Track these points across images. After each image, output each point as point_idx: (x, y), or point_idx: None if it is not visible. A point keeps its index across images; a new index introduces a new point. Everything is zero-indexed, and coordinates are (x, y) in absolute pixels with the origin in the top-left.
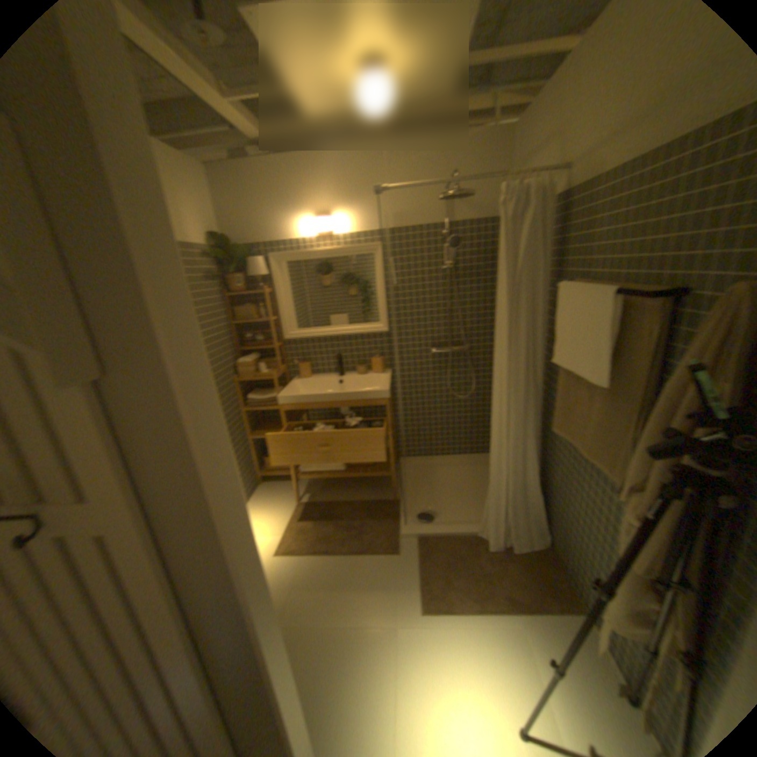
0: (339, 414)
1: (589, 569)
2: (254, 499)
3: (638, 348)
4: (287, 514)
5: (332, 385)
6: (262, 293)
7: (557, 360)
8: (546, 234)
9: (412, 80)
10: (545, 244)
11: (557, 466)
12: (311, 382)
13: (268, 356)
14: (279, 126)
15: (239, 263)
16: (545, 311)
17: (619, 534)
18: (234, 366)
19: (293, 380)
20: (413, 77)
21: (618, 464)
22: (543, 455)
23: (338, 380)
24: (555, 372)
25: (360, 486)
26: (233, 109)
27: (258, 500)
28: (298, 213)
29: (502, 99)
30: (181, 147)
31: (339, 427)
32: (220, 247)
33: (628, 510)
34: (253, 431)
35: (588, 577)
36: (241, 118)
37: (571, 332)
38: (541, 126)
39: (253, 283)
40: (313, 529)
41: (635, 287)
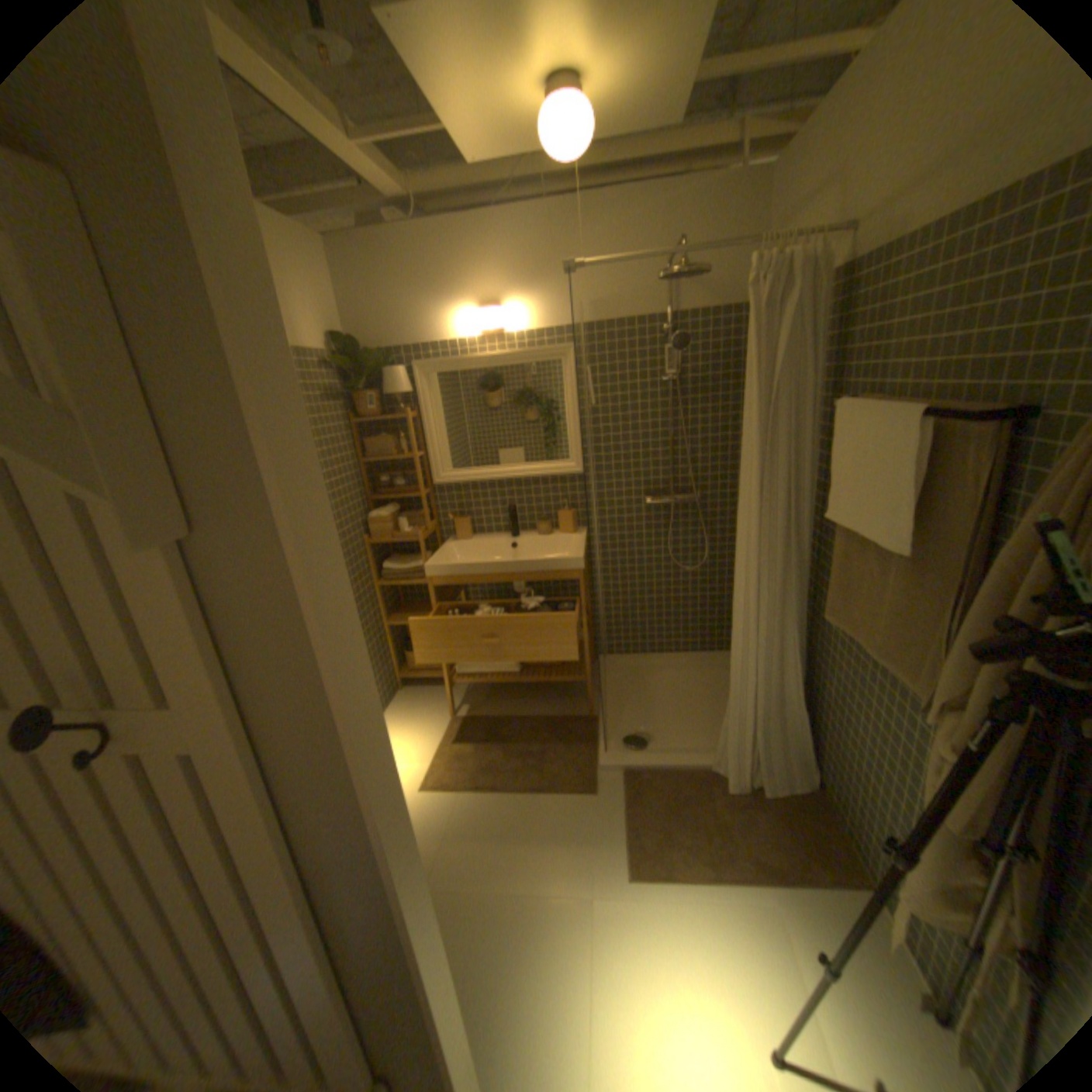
0: (510, 592)
1: (877, 824)
2: (389, 711)
3: (956, 497)
4: (436, 734)
5: (500, 550)
6: (401, 419)
7: (831, 515)
8: (816, 329)
9: (618, 104)
10: (815, 344)
11: (830, 671)
12: (469, 546)
13: (409, 509)
14: (425, 178)
15: (369, 375)
16: (814, 443)
17: (923, 773)
18: (362, 523)
19: (444, 542)
20: (620, 101)
21: (922, 669)
22: (808, 655)
23: (508, 543)
24: (827, 533)
25: (540, 696)
26: (360, 155)
27: (395, 713)
28: (453, 303)
29: (751, 129)
30: (287, 212)
31: (509, 610)
32: (342, 353)
33: (937, 737)
34: (388, 615)
35: (875, 835)
36: (372, 167)
37: (854, 473)
38: (810, 168)
39: (388, 404)
40: (473, 756)
41: (952, 406)
